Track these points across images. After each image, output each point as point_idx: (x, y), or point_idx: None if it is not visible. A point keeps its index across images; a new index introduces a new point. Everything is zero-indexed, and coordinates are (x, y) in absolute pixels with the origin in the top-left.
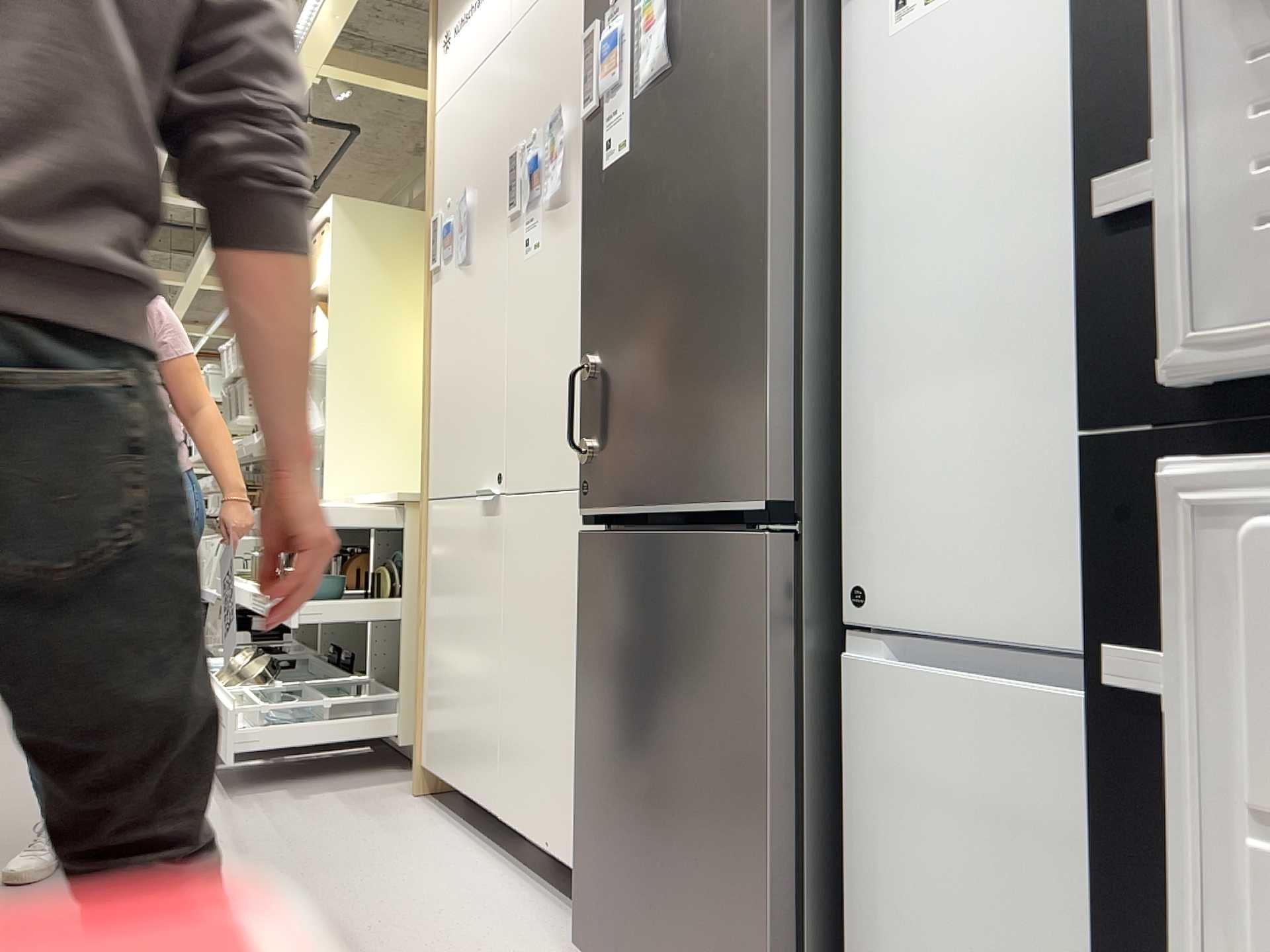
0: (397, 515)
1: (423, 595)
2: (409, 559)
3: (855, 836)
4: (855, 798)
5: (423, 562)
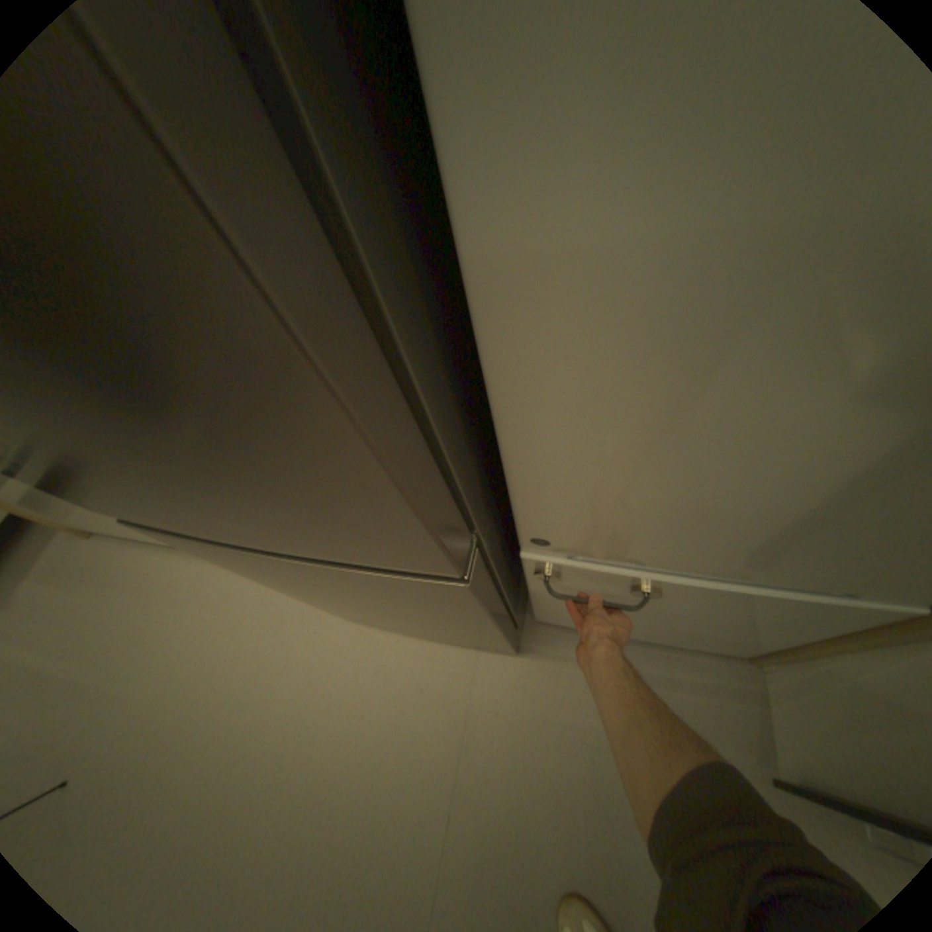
0: None
1: None
2: None
3: (530, 589)
4: (529, 583)
5: None
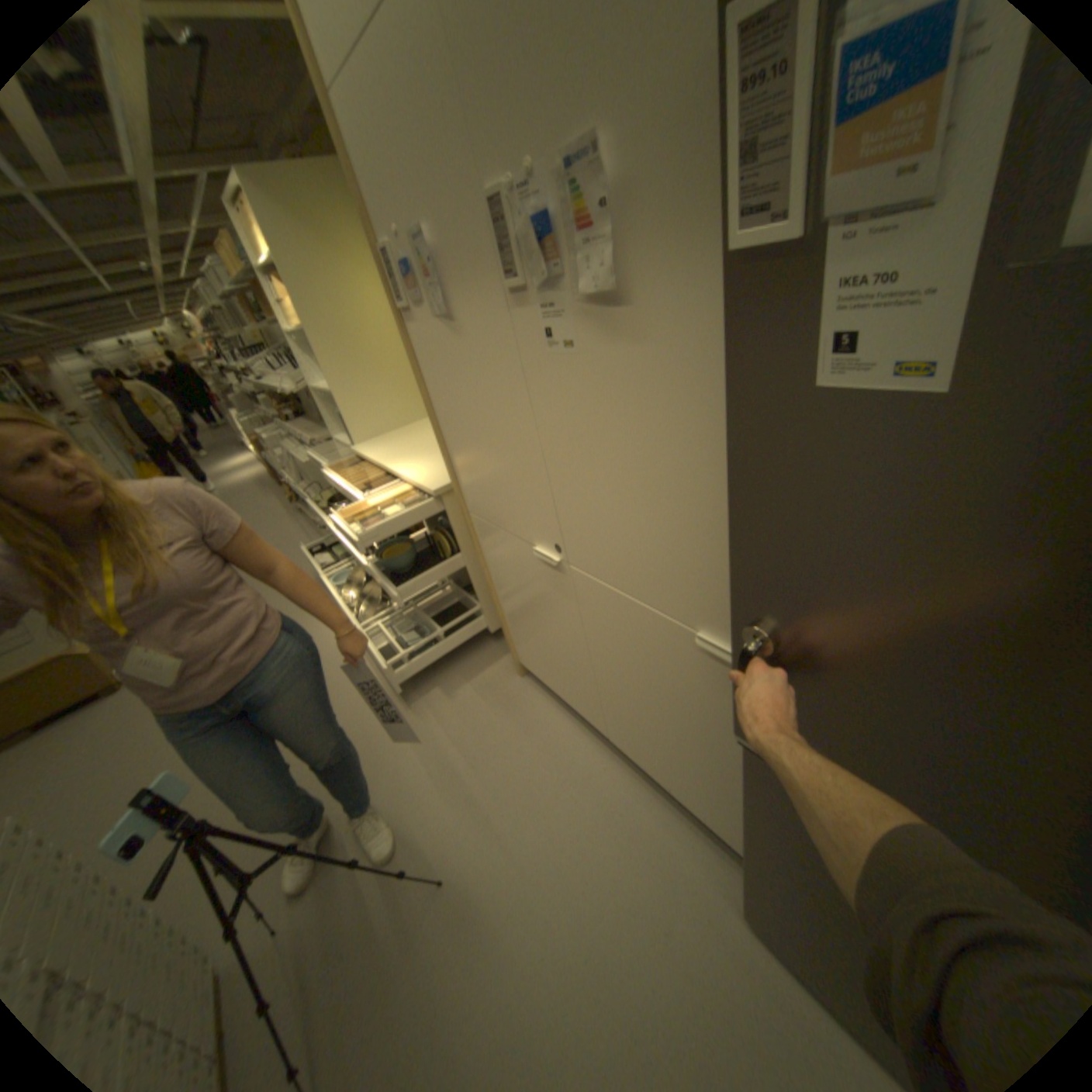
0: (437, 503)
1: (487, 573)
2: (458, 529)
3: None
4: None
5: (480, 553)
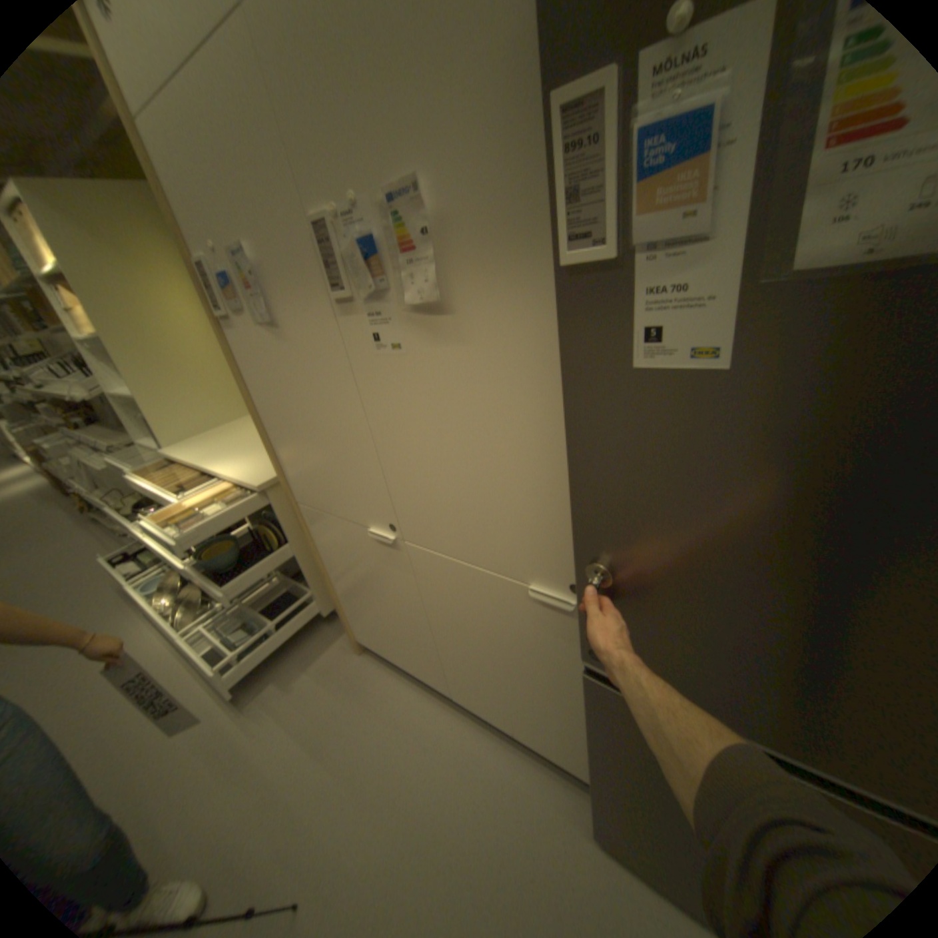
0: (262, 497)
1: (319, 560)
2: (284, 520)
3: None
4: None
5: (311, 541)
